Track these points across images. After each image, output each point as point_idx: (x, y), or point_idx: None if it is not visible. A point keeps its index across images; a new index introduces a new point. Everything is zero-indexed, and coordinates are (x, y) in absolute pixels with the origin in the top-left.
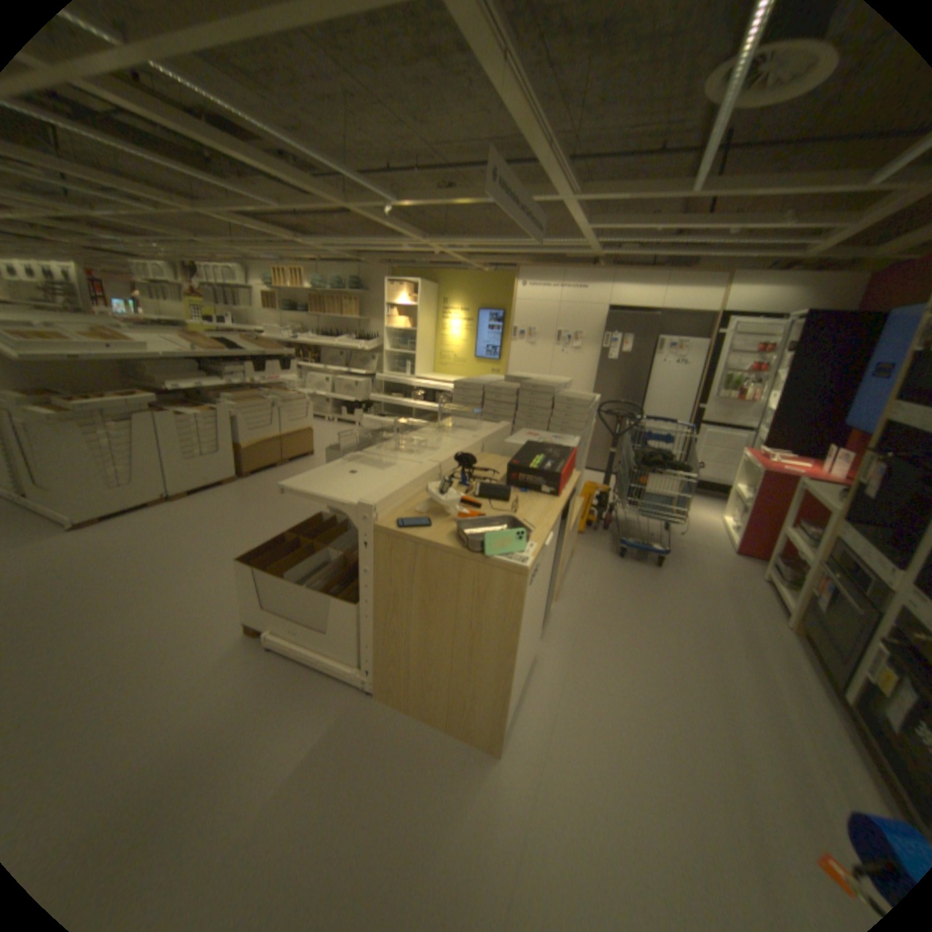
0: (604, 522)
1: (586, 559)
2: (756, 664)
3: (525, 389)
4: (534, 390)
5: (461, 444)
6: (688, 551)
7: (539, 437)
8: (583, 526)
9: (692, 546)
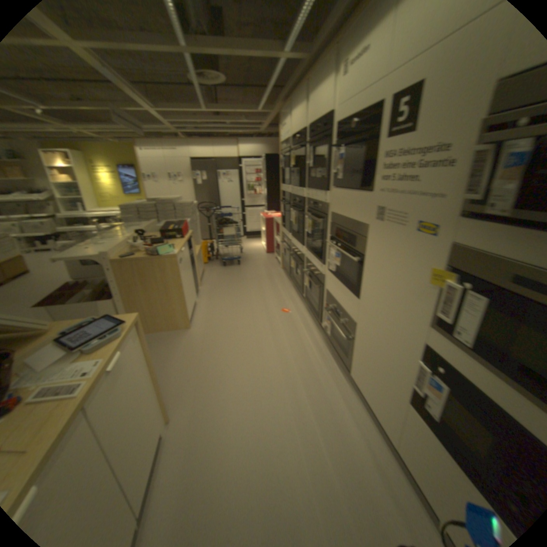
0: (215, 257)
1: (209, 271)
2: (269, 280)
3: (157, 203)
4: (161, 202)
5: (133, 230)
6: (248, 257)
7: (170, 222)
8: (206, 261)
9: (250, 255)
